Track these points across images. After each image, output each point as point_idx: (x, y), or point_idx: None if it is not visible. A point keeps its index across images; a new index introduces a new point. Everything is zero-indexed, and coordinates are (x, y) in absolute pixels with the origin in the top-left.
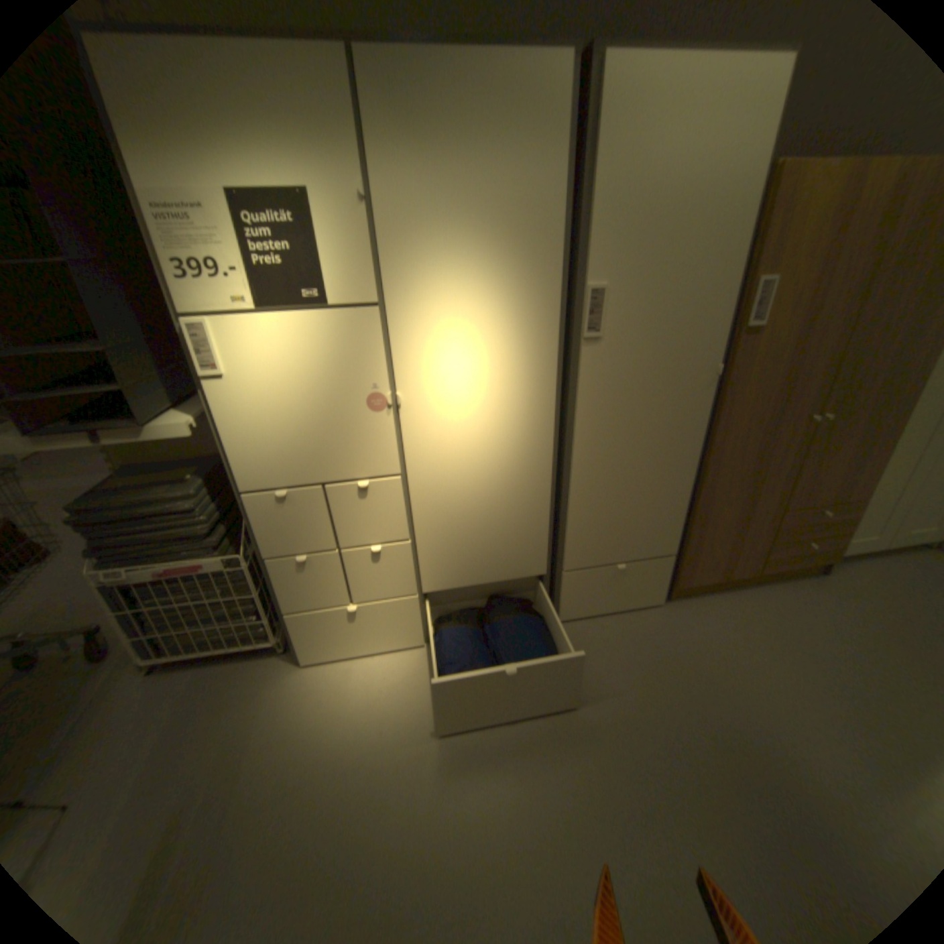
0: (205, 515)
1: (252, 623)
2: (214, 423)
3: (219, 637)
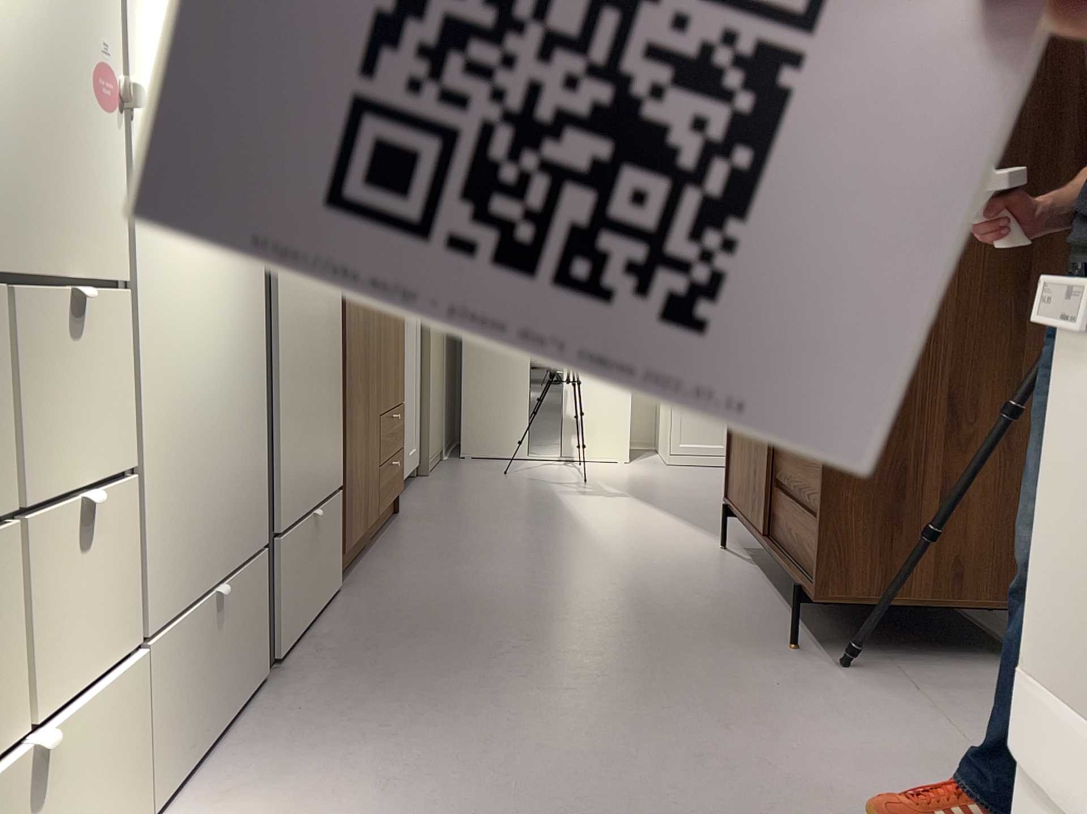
0: None
1: None
2: None
3: None
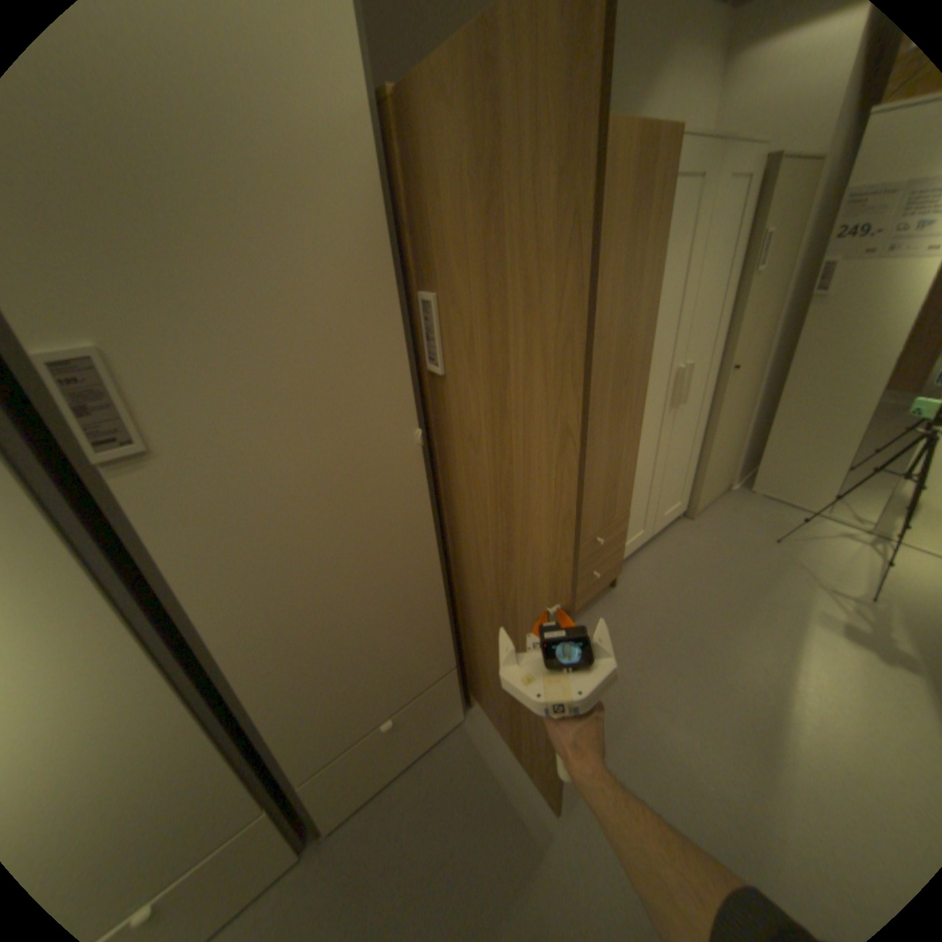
0: None
1: None
2: None
3: None
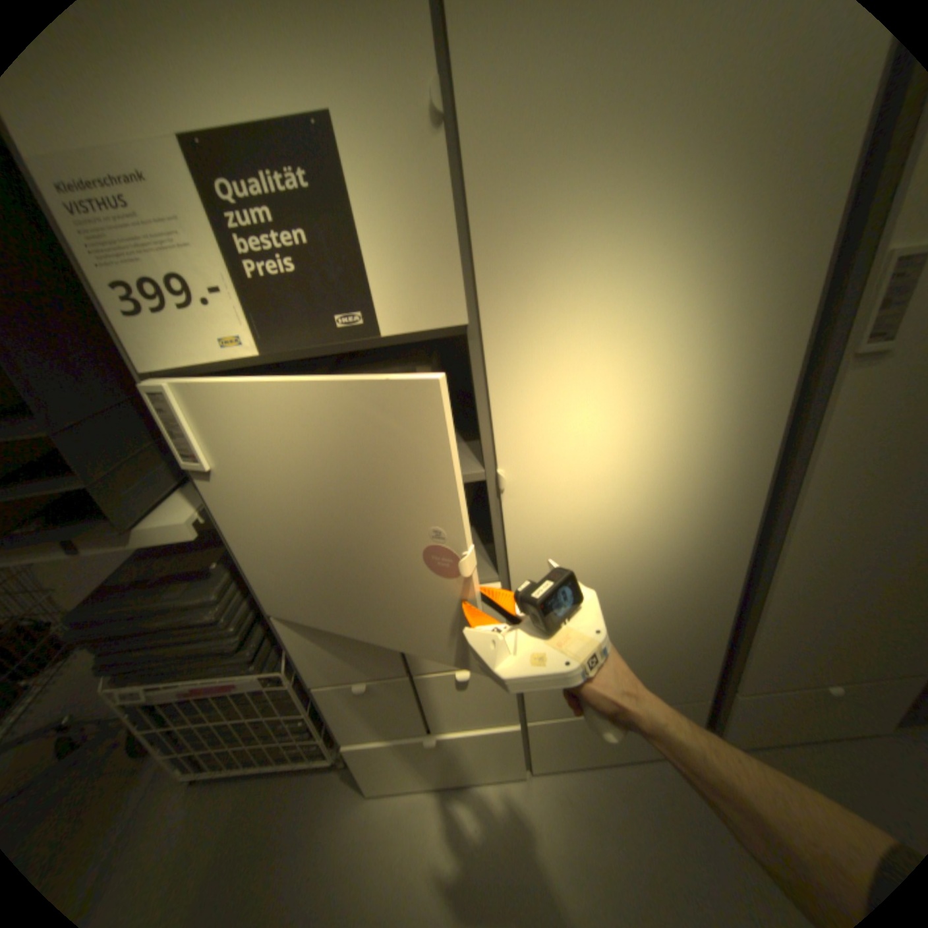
0: (230, 625)
1: (302, 741)
2: (219, 526)
3: (264, 754)
